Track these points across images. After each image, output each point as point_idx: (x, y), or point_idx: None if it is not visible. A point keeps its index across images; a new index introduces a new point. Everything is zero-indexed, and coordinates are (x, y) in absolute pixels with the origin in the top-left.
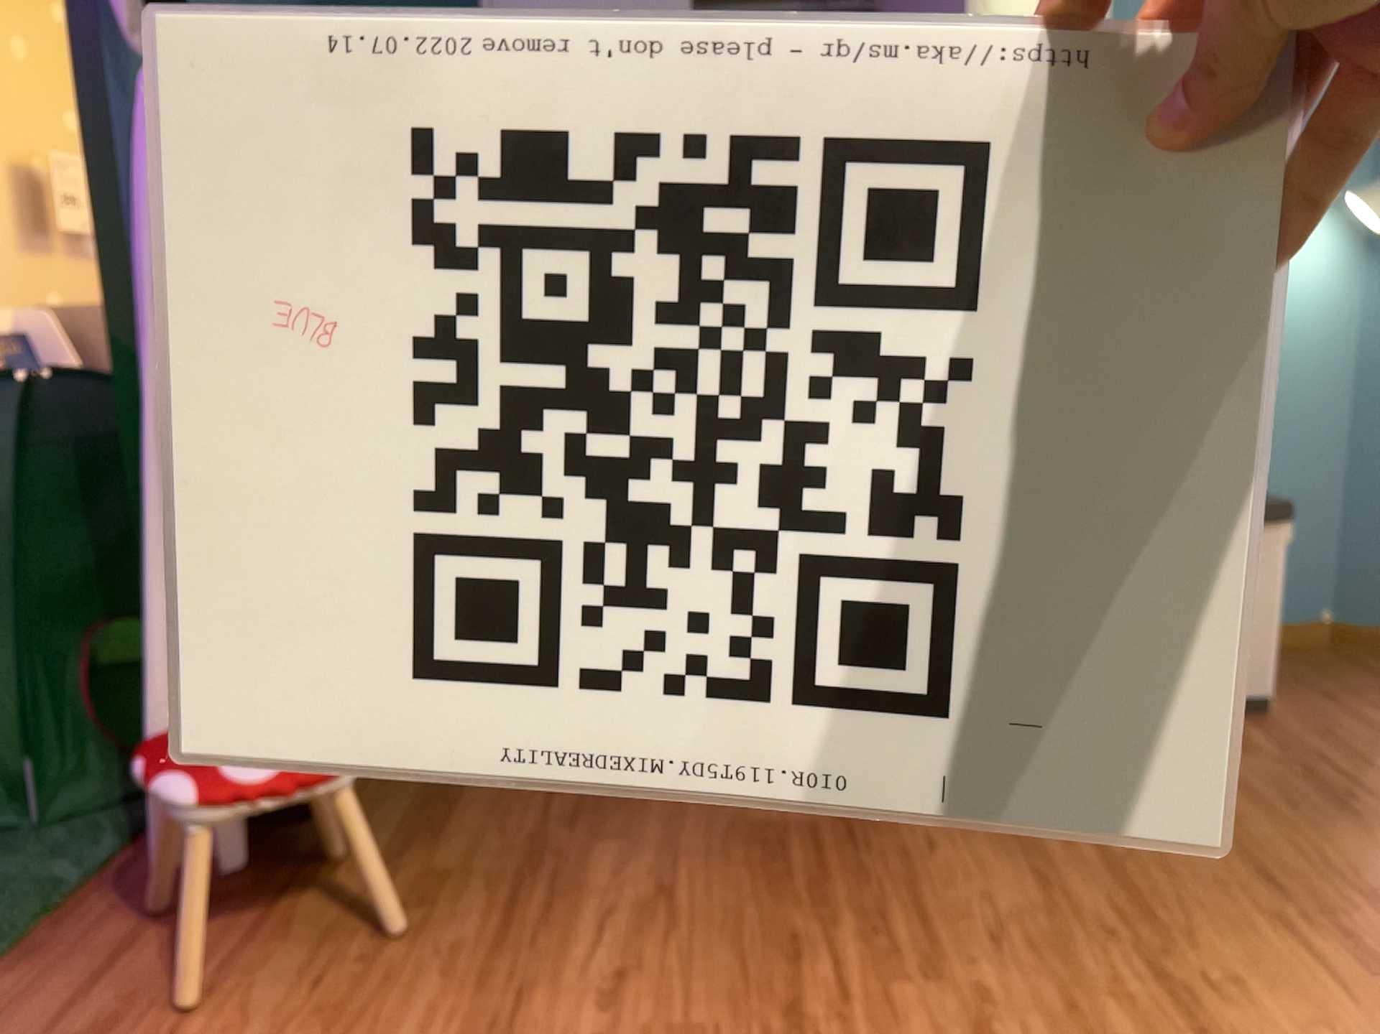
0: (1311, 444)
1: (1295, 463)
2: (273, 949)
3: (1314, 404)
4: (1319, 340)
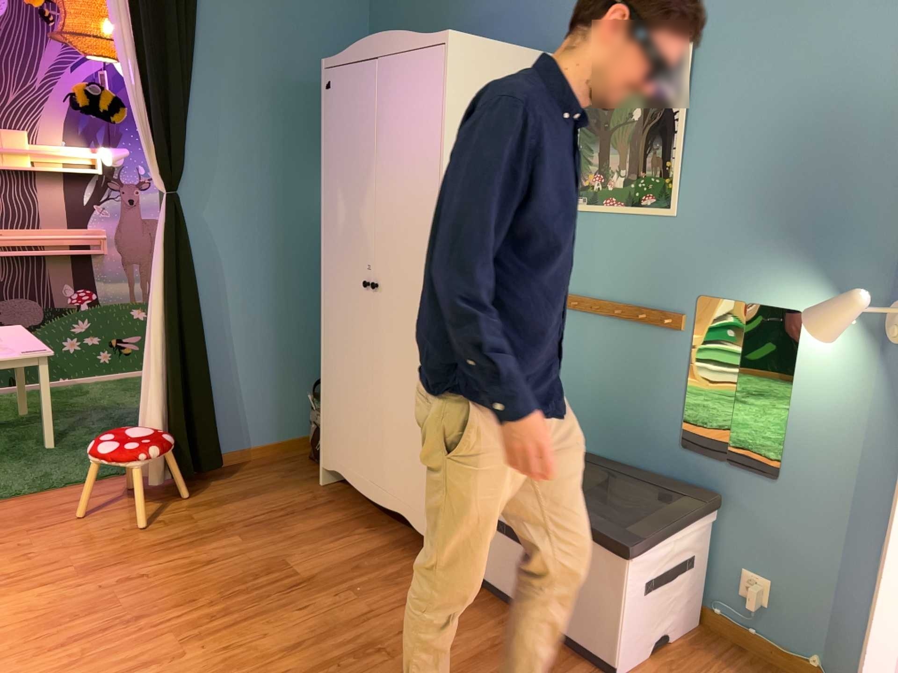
0: (810, 506)
1: (795, 517)
2: (121, 515)
3: (816, 473)
4: (824, 422)
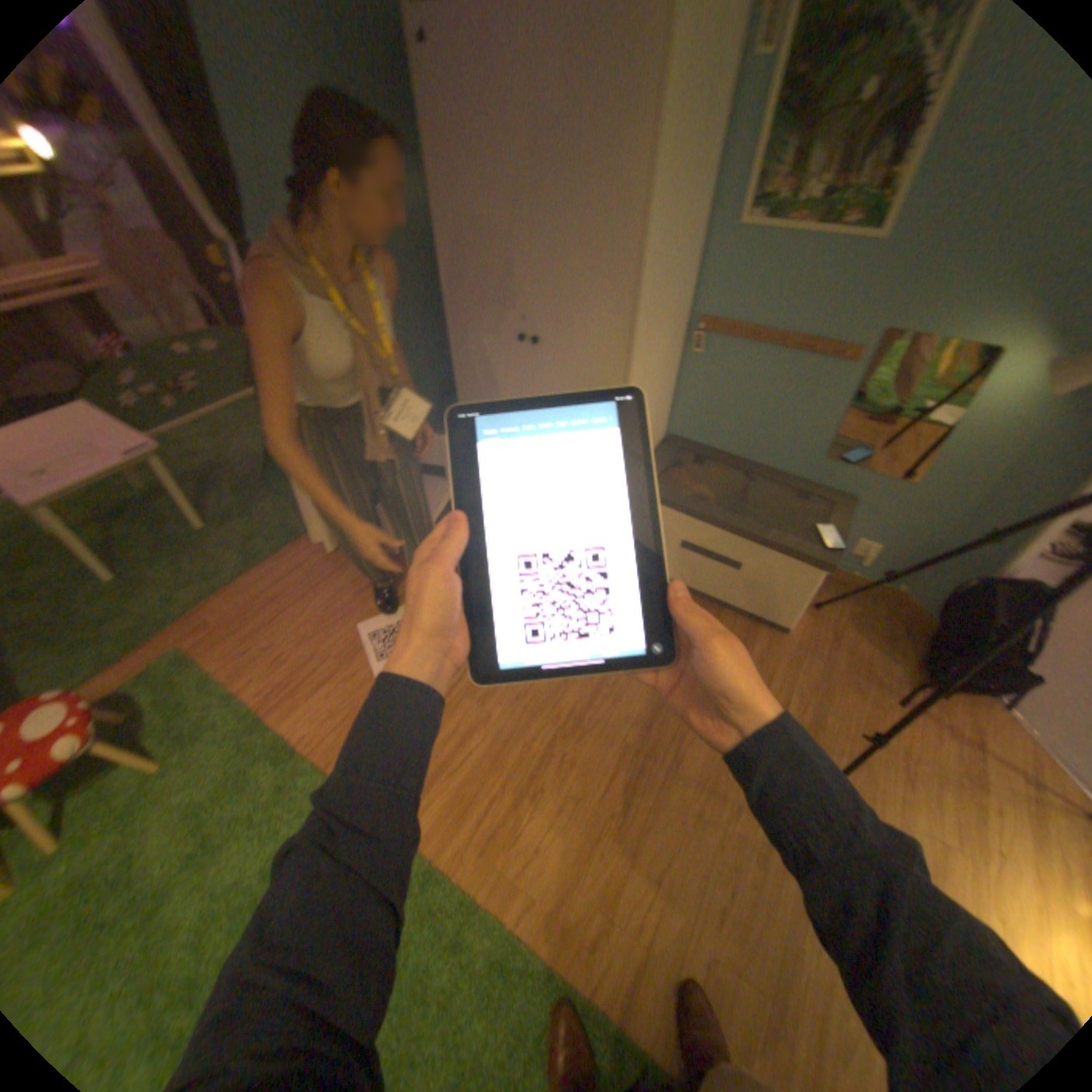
0: (939, 504)
1: (922, 510)
2: (330, 589)
3: (956, 482)
4: (983, 445)
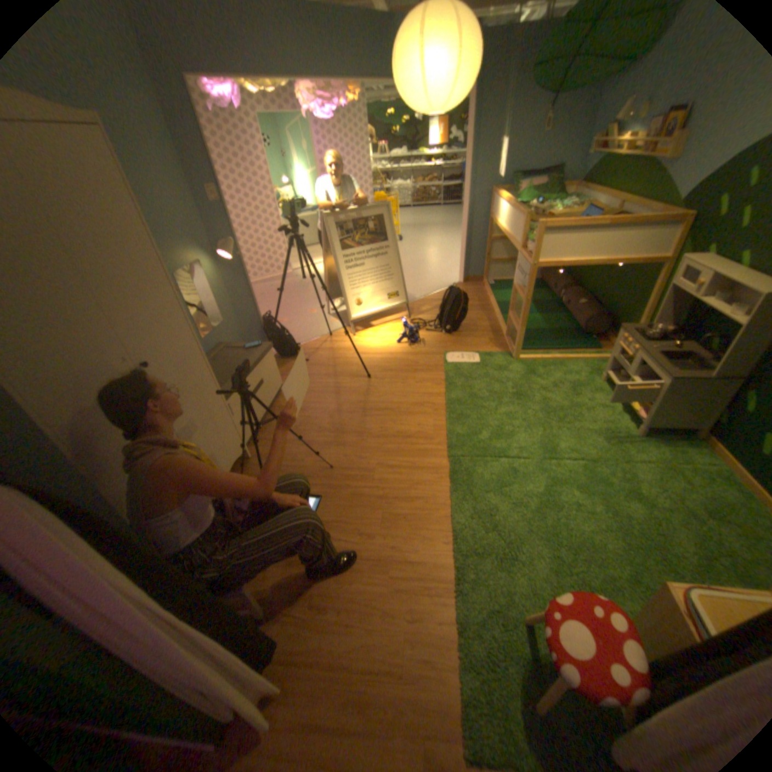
0: (229, 321)
1: (229, 327)
2: (323, 647)
3: (225, 310)
4: (218, 293)
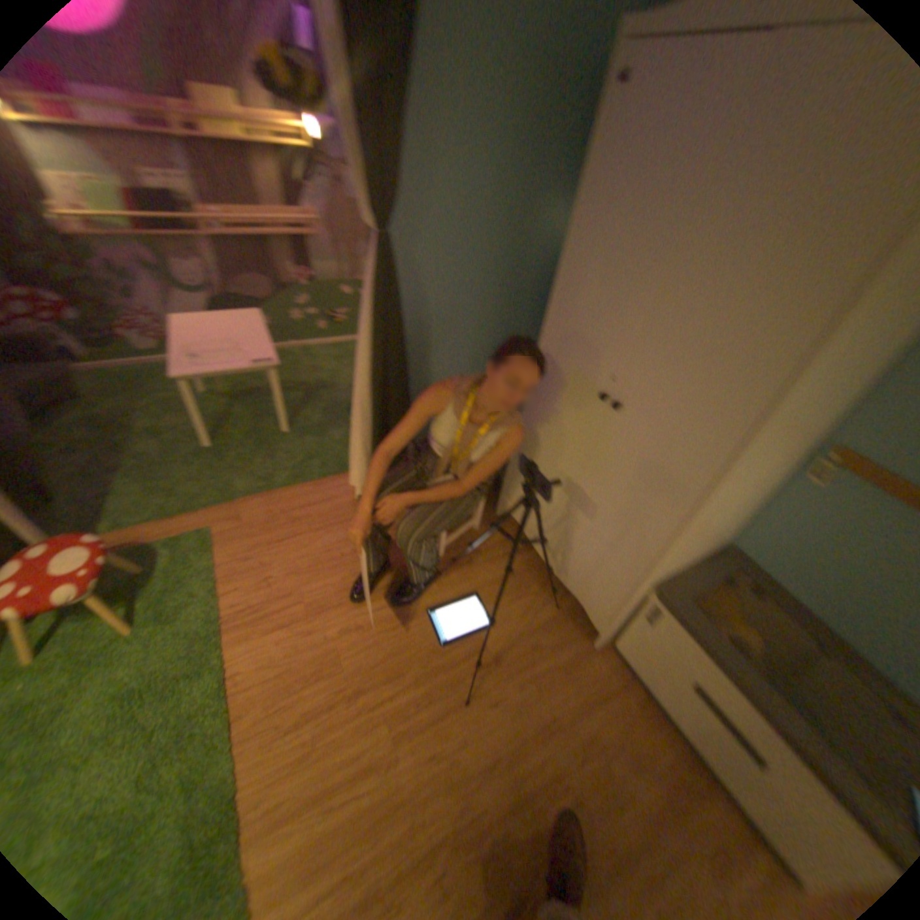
0: None
1: None
2: (338, 534)
3: None
4: None
